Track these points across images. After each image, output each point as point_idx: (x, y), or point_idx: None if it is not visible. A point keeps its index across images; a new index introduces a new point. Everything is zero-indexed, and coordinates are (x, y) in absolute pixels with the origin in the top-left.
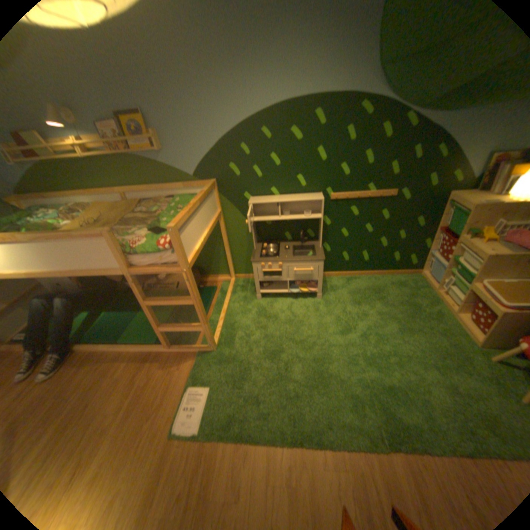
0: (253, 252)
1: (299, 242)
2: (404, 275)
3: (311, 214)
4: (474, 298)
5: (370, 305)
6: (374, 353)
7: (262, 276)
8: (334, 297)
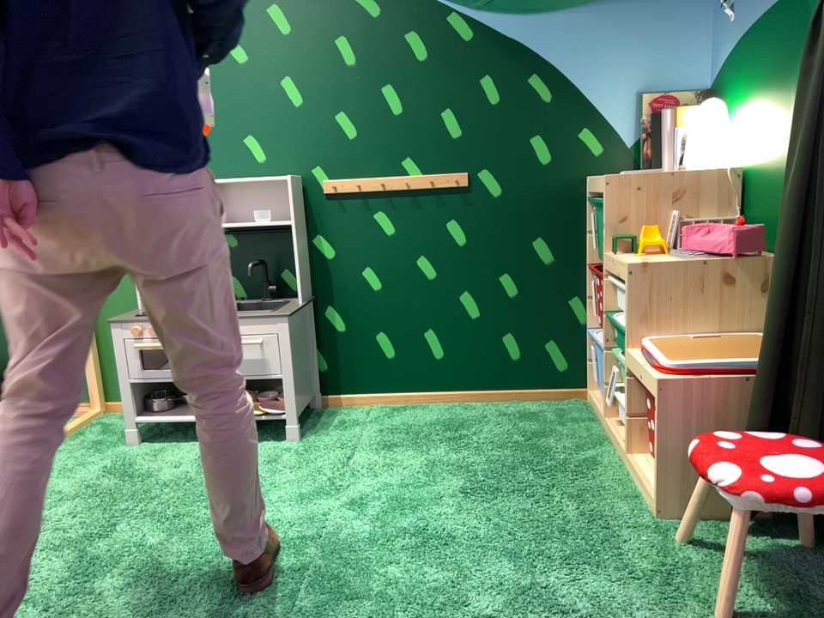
0: (133, 311)
1: (259, 299)
2: (543, 401)
3: (275, 220)
4: (631, 384)
5: (421, 451)
6: (362, 535)
7: (137, 368)
8: (338, 439)
